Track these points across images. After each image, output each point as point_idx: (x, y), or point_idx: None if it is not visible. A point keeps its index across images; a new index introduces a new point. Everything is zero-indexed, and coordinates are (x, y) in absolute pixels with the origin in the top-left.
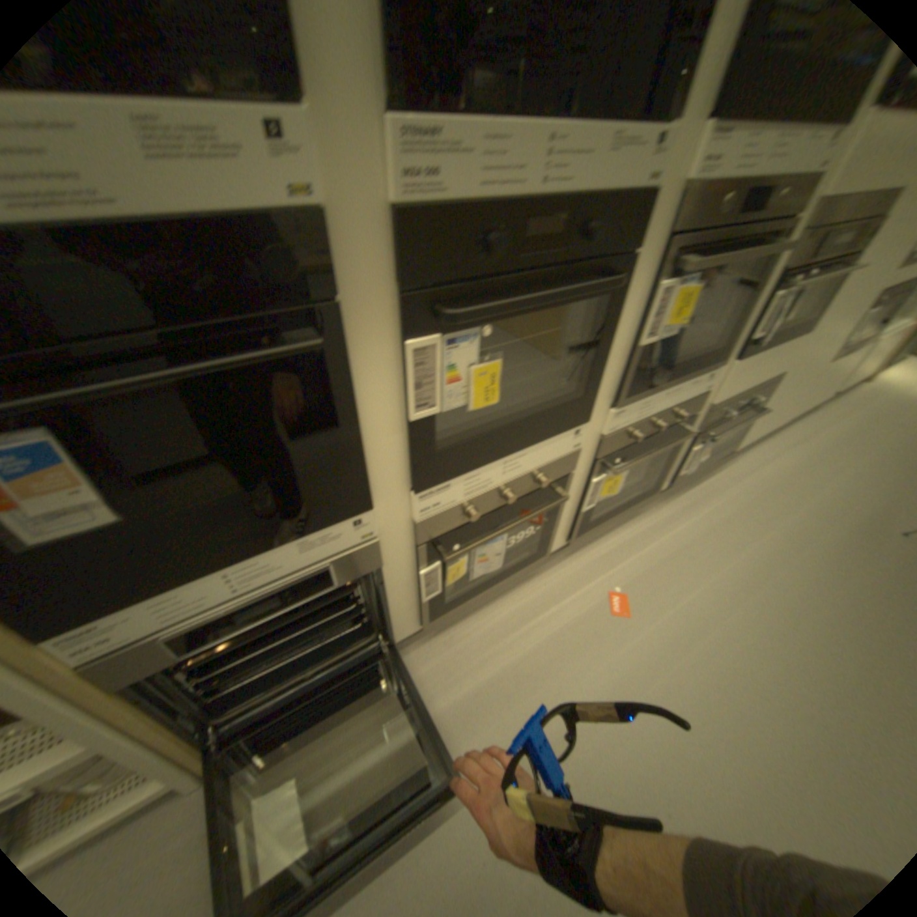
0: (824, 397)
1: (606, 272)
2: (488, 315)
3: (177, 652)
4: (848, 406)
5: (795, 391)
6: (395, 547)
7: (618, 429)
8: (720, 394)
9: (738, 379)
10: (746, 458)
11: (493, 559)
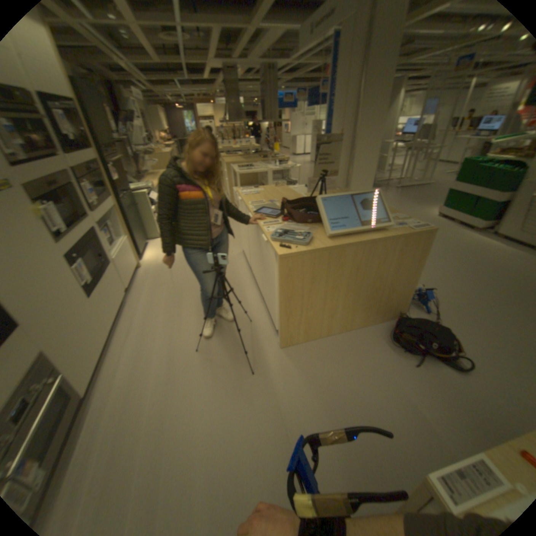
0: (118, 300)
1: None
2: None
3: None
4: (139, 289)
5: (80, 332)
6: None
7: None
8: None
9: None
10: (99, 384)
11: None
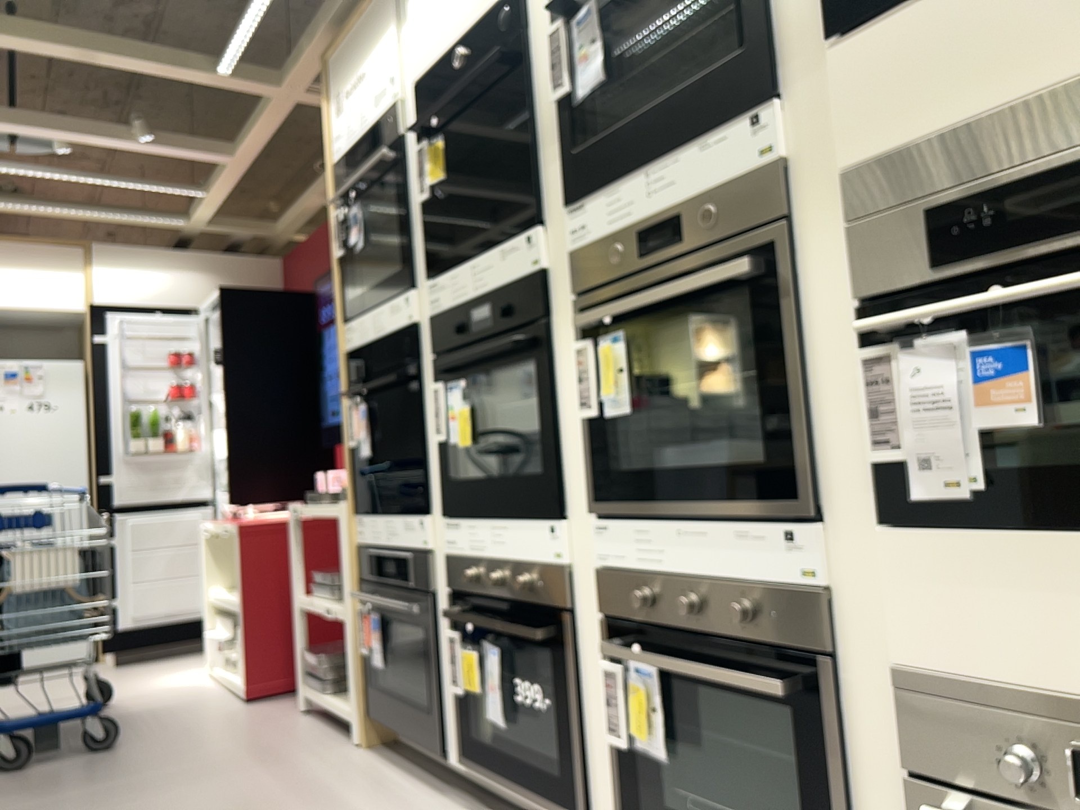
0: None
1: (511, 336)
2: (462, 373)
3: (371, 574)
4: None
5: None
6: (443, 585)
7: (617, 567)
8: (892, 626)
9: (946, 597)
10: None
11: (498, 697)
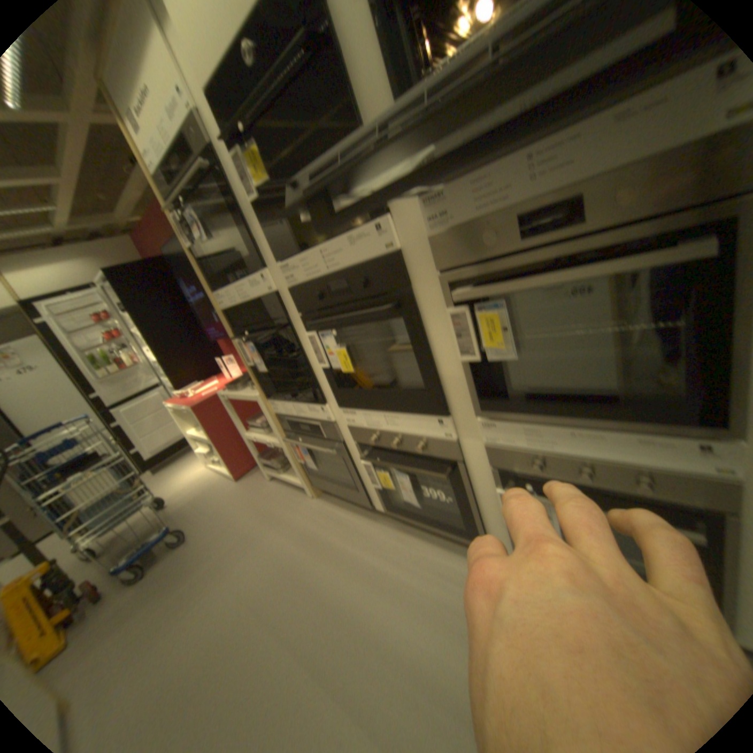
0: None
1: (380, 305)
2: (334, 327)
3: (293, 429)
4: None
5: None
6: (350, 438)
7: (505, 445)
8: None
9: None
10: None
11: (411, 495)
